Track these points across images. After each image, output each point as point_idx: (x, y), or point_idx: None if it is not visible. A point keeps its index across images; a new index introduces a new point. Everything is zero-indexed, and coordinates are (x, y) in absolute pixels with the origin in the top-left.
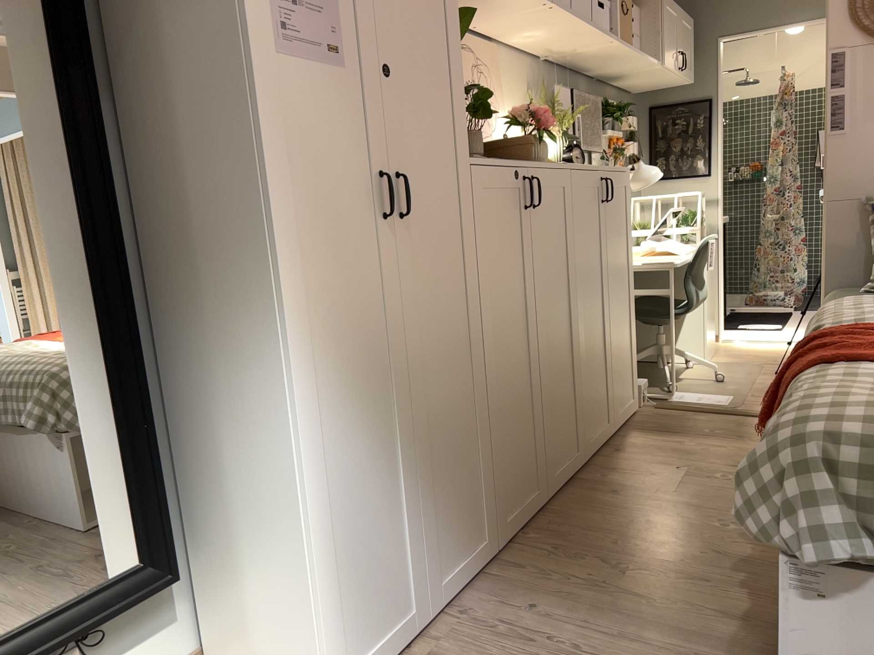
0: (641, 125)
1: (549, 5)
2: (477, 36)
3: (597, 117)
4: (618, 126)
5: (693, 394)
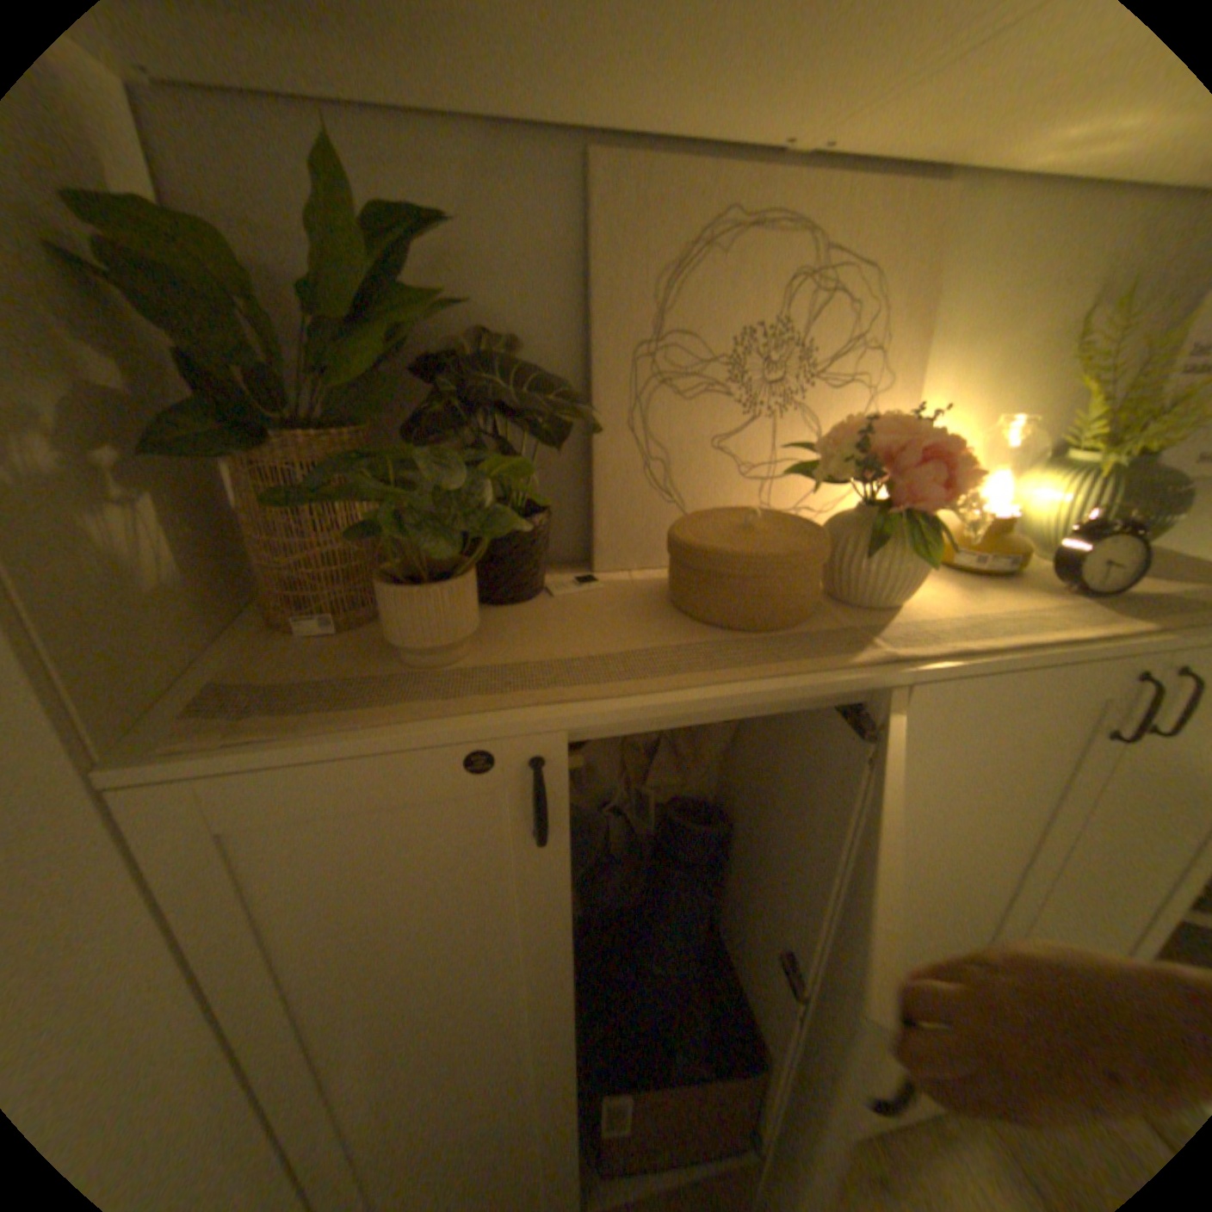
0: None
1: None
2: (869, 163)
3: None
4: None
5: None
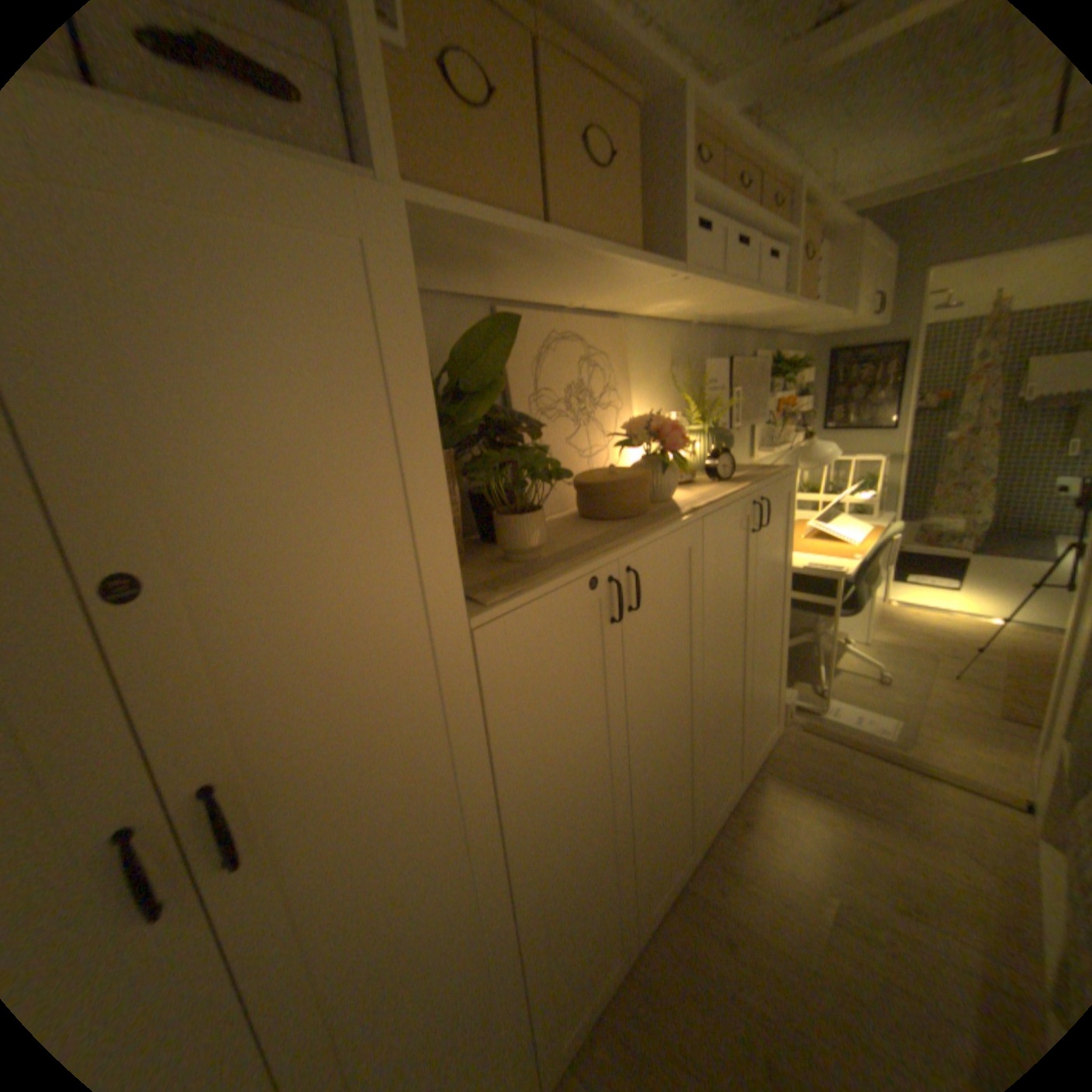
0: (820, 369)
1: (683, 273)
2: (592, 313)
3: (764, 377)
4: (791, 379)
5: (849, 708)
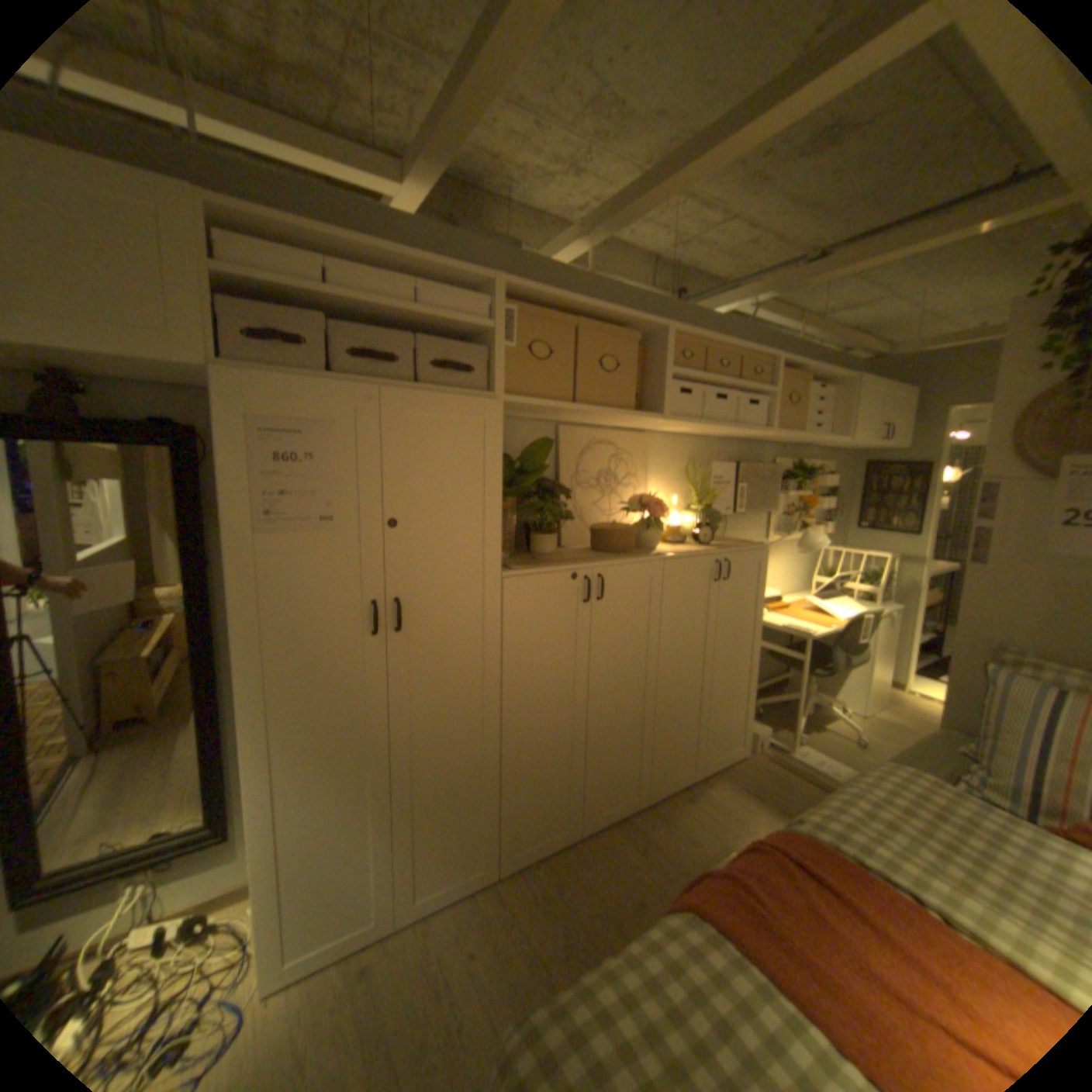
0: (857, 476)
1: (662, 419)
2: (624, 430)
3: (780, 478)
4: (816, 482)
5: (817, 755)
